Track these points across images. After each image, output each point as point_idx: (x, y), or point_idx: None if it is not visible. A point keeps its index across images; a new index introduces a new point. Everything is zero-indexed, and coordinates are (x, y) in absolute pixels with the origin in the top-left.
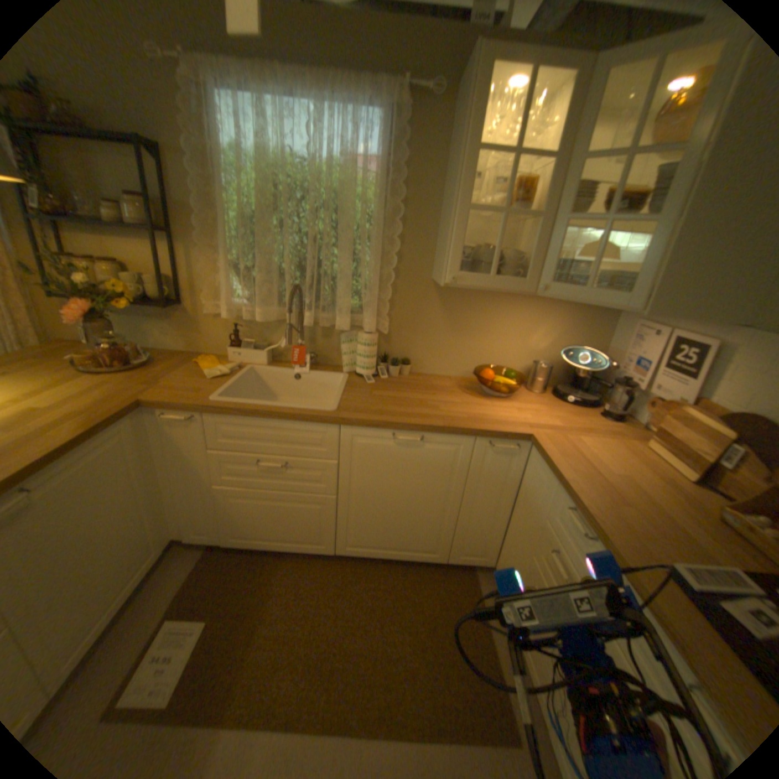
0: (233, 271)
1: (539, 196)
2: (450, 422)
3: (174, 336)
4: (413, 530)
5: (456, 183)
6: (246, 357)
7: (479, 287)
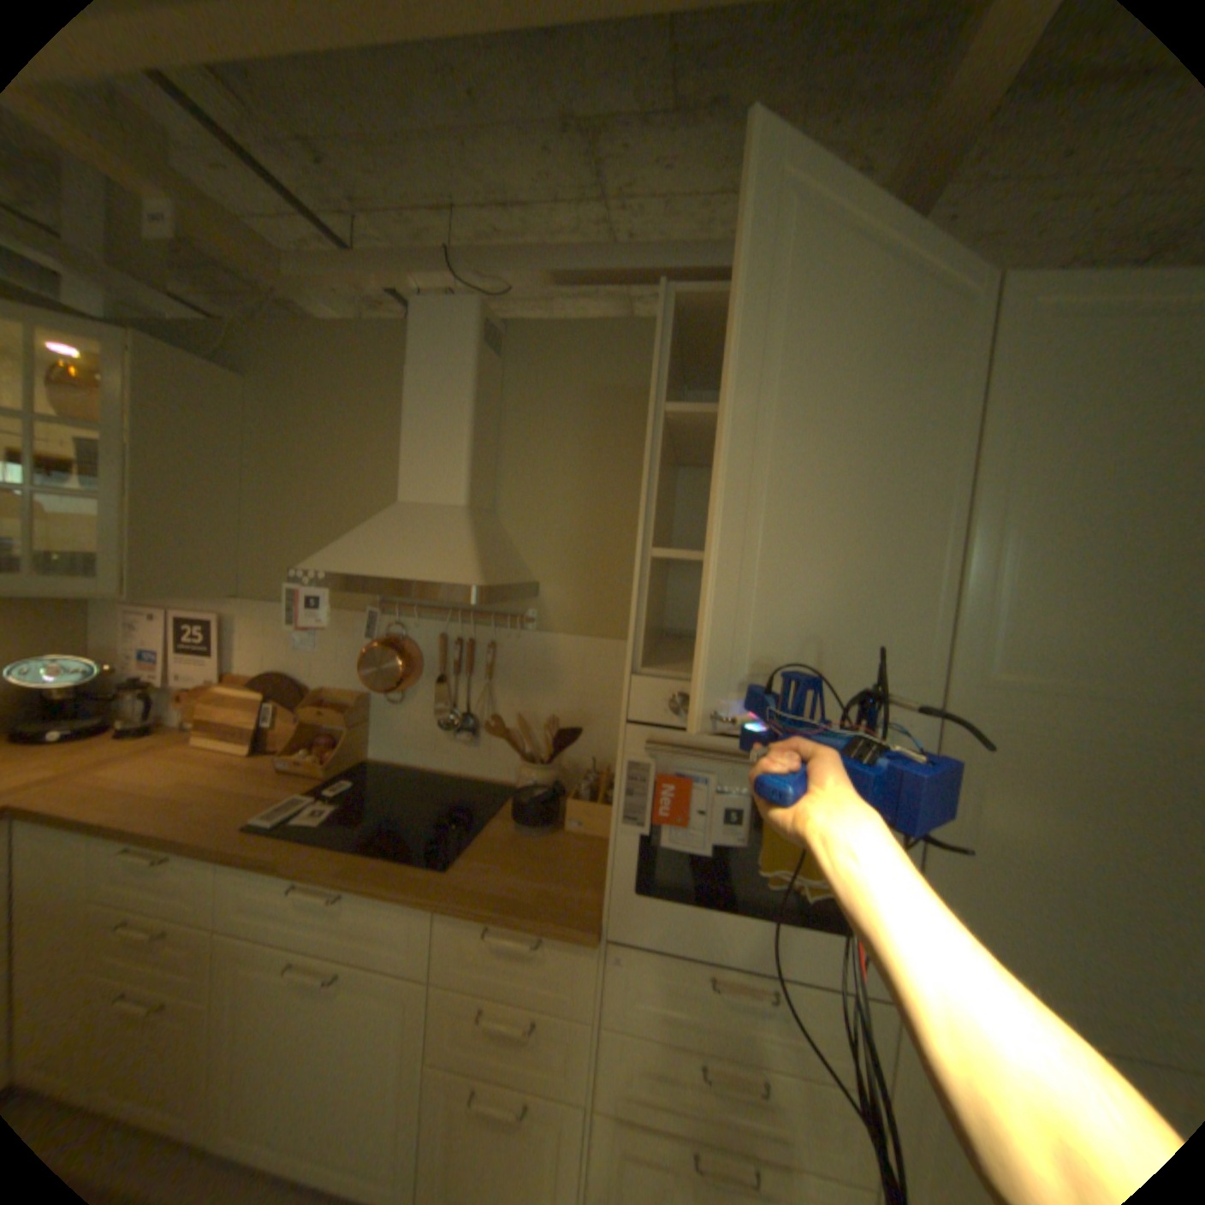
0: None
1: None
2: None
3: None
4: None
5: None
6: None
7: None
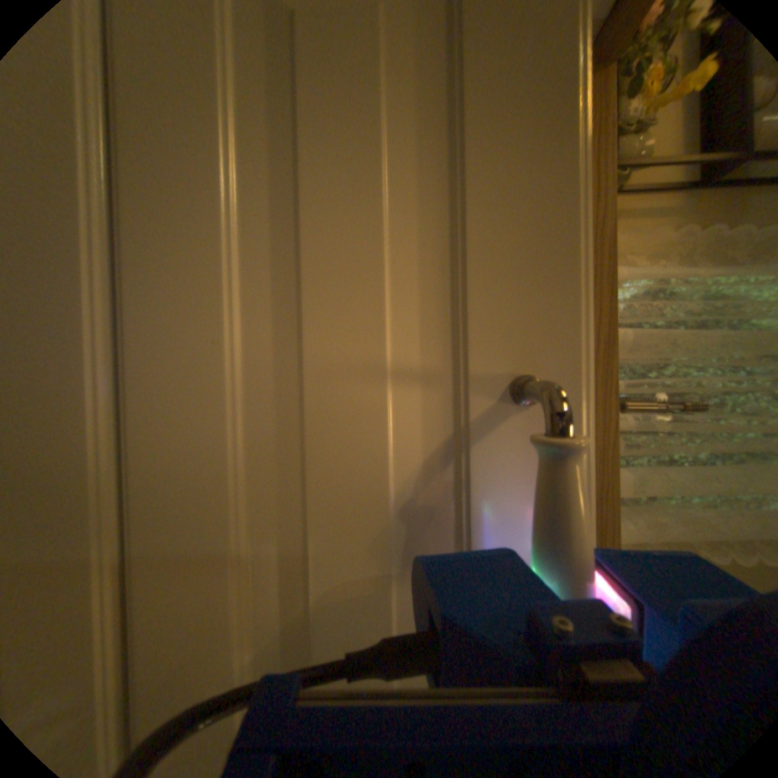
0: (658, 293)
1: None
2: None
3: None
4: None
5: None
6: None
7: None
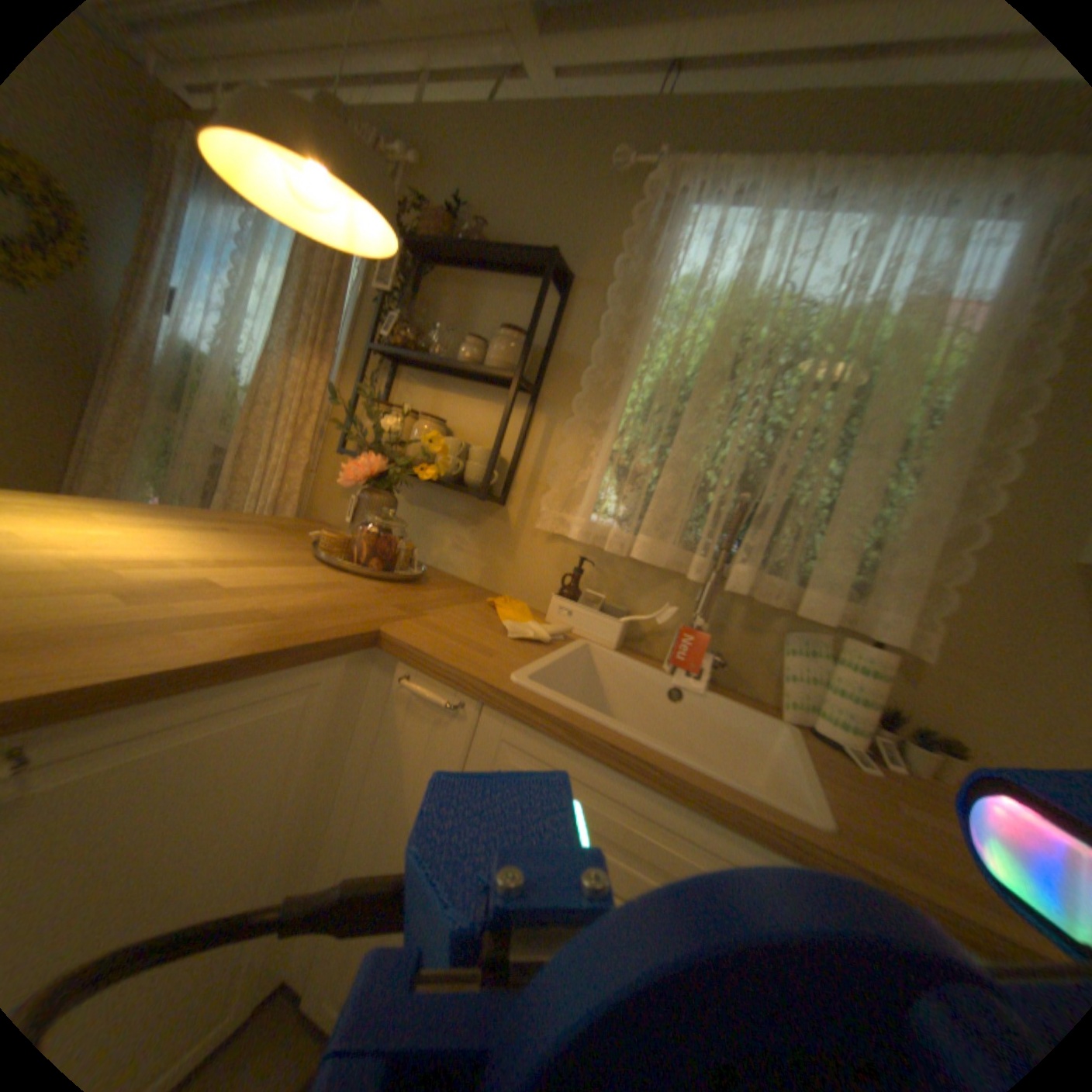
0: (617, 466)
1: None
2: None
3: (472, 555)
4: None
5: None
6: (582, 623)
7: None
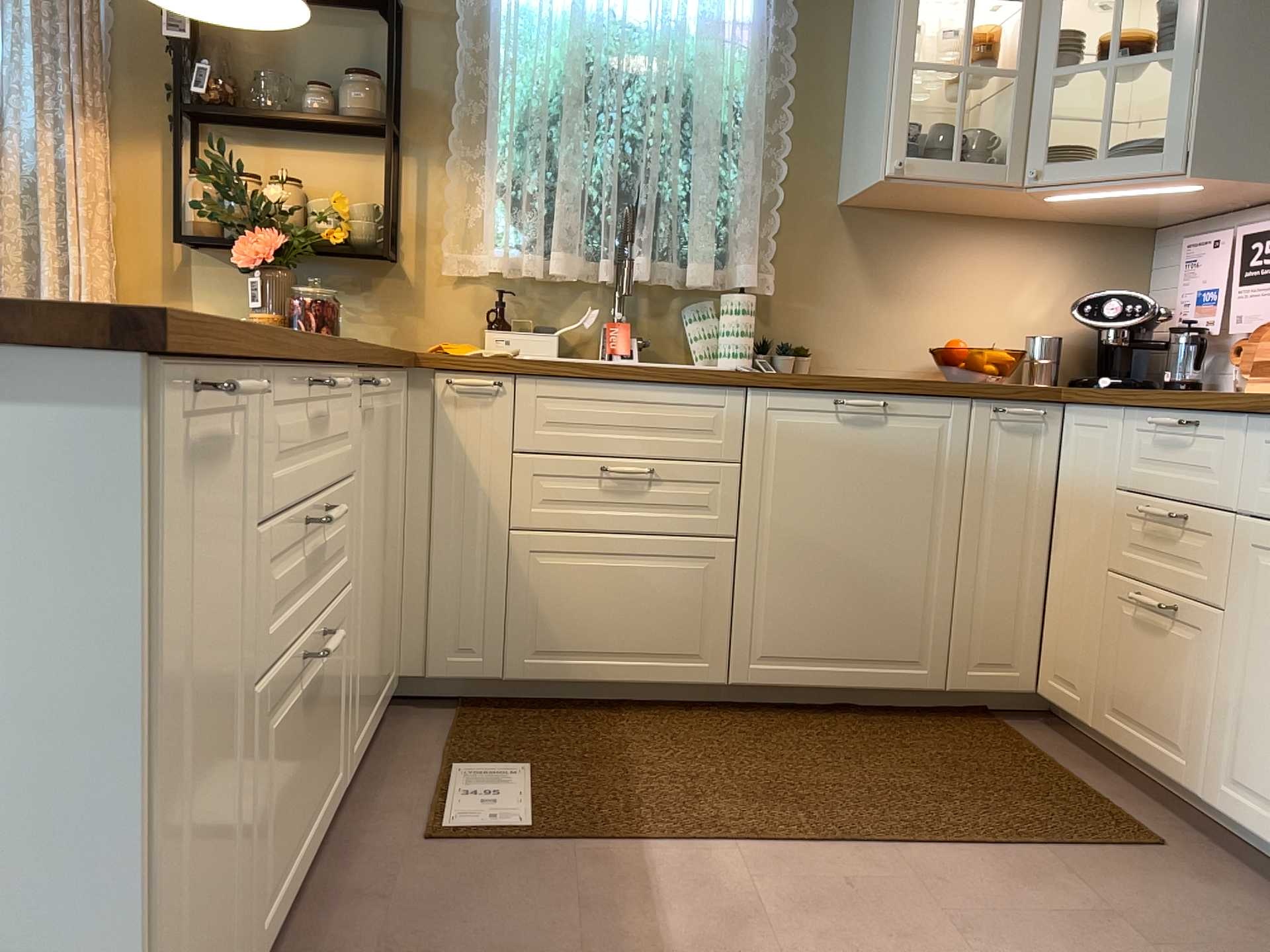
0: (506, 195)
1: (999, 63)
2: (926, 380)
3: (373, 321)
4: (878, 607)
5: (889, 37)
6: (519, 345)
7: (938, 178)
